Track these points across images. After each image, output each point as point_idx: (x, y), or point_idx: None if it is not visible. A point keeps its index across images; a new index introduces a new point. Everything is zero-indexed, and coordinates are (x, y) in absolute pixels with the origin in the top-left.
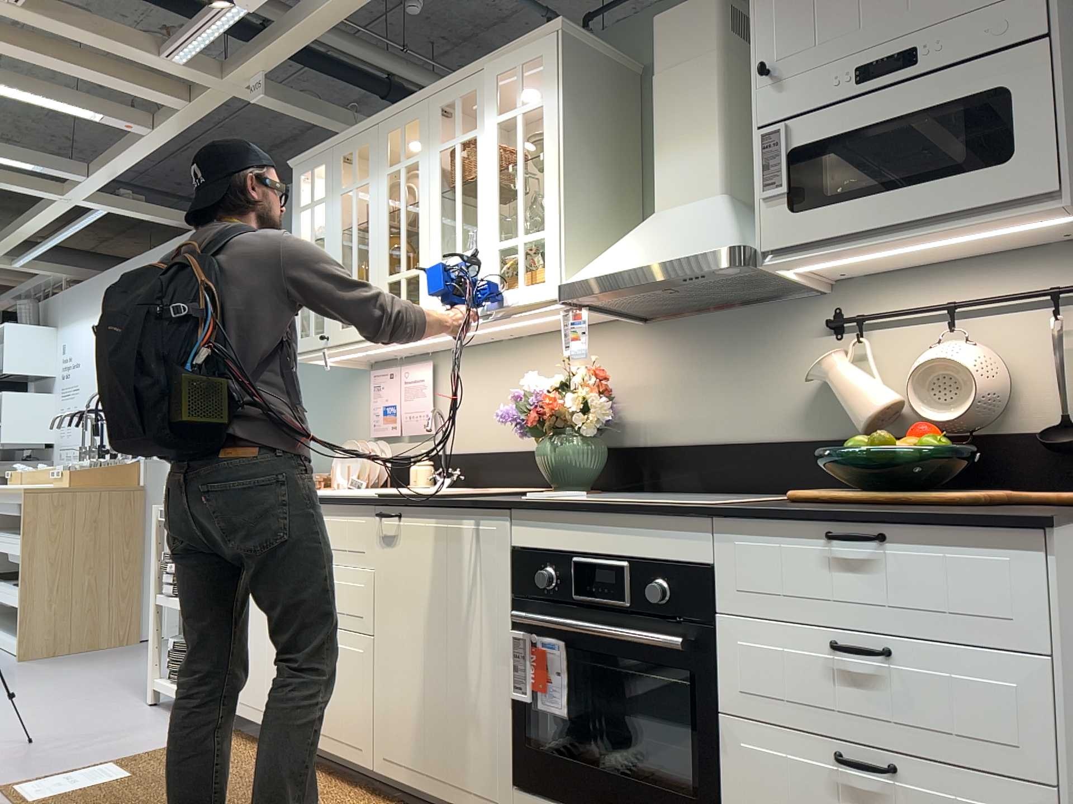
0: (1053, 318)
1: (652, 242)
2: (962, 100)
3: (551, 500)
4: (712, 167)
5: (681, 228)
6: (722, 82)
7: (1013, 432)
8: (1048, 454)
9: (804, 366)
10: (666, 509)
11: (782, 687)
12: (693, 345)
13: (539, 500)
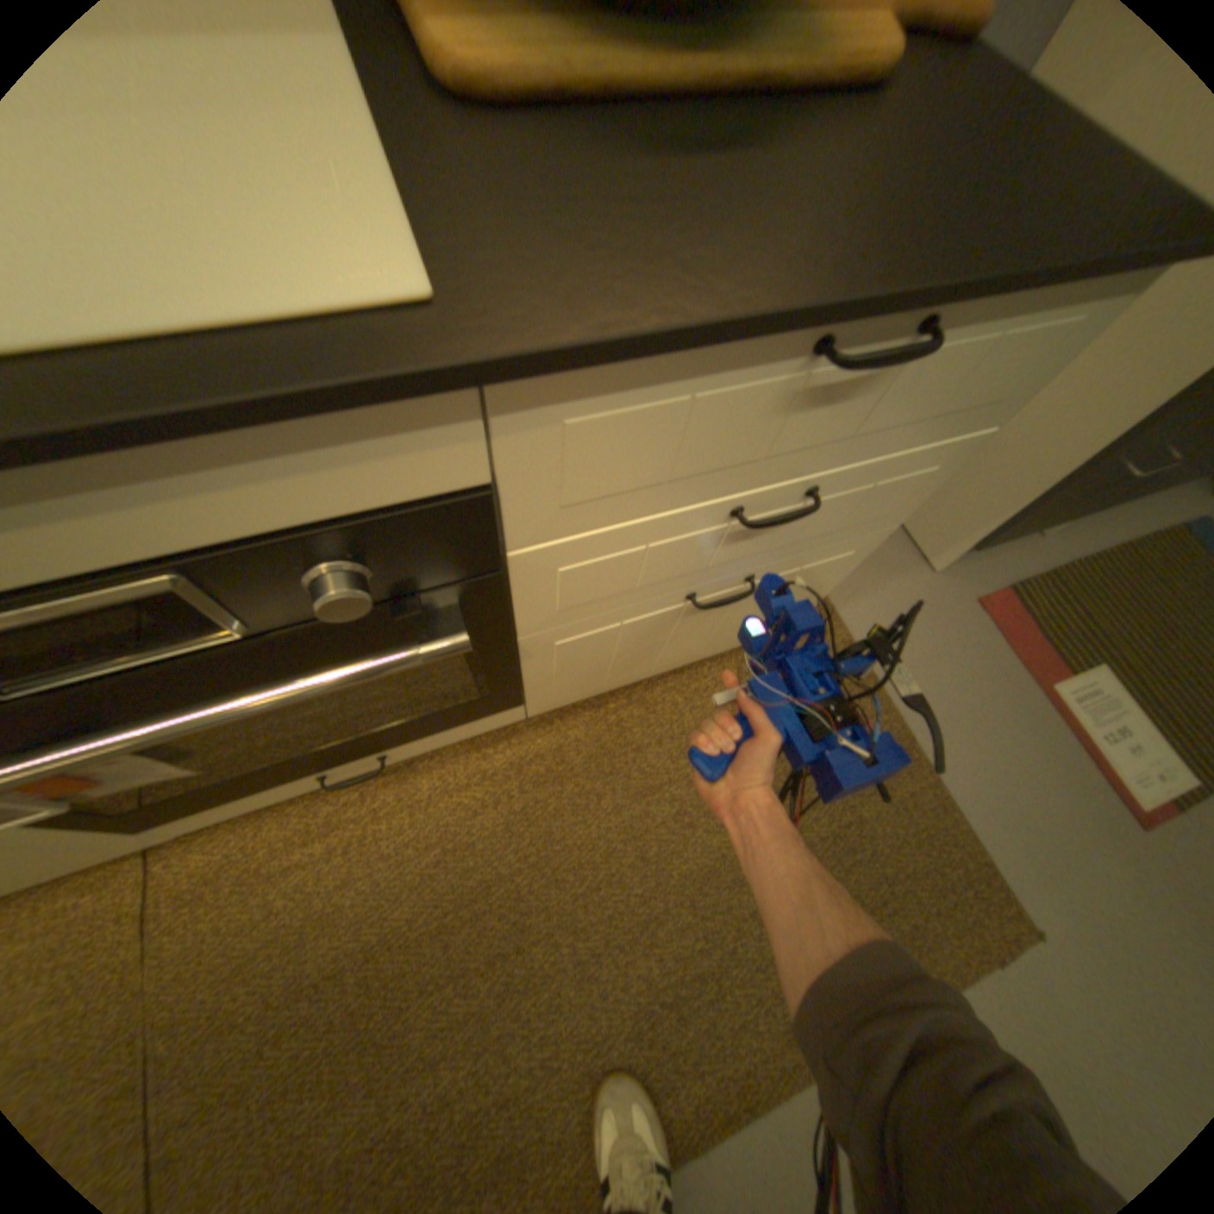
0: None
1: None
2: None
3: None
4: None
5: None
6: None
7: None
8: None
9: None
10: (260, 393)
11: (630, 576)
12: None
13: None
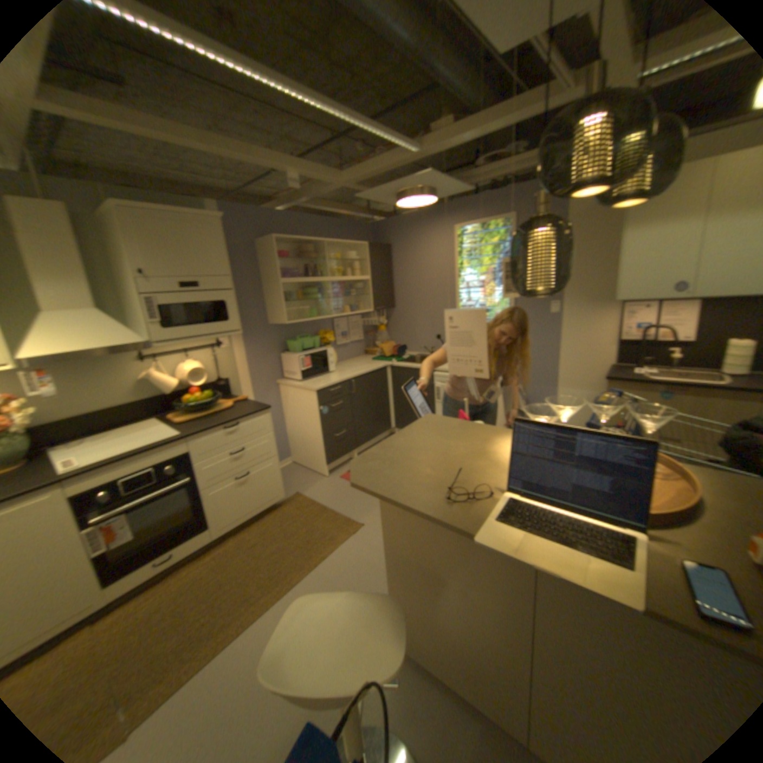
0: (210, 353)
1: (75, 336)
2: (213, 303)
3: (79, 468)
4: (83, 296)
5: (88, 328)
6: (77, 254)
7: (204, 385)
8: (214, 389)
9: (127, 376)
10: (165, 445)
11: (216, 474)
12: (55, 373)
13: (72, 472)
